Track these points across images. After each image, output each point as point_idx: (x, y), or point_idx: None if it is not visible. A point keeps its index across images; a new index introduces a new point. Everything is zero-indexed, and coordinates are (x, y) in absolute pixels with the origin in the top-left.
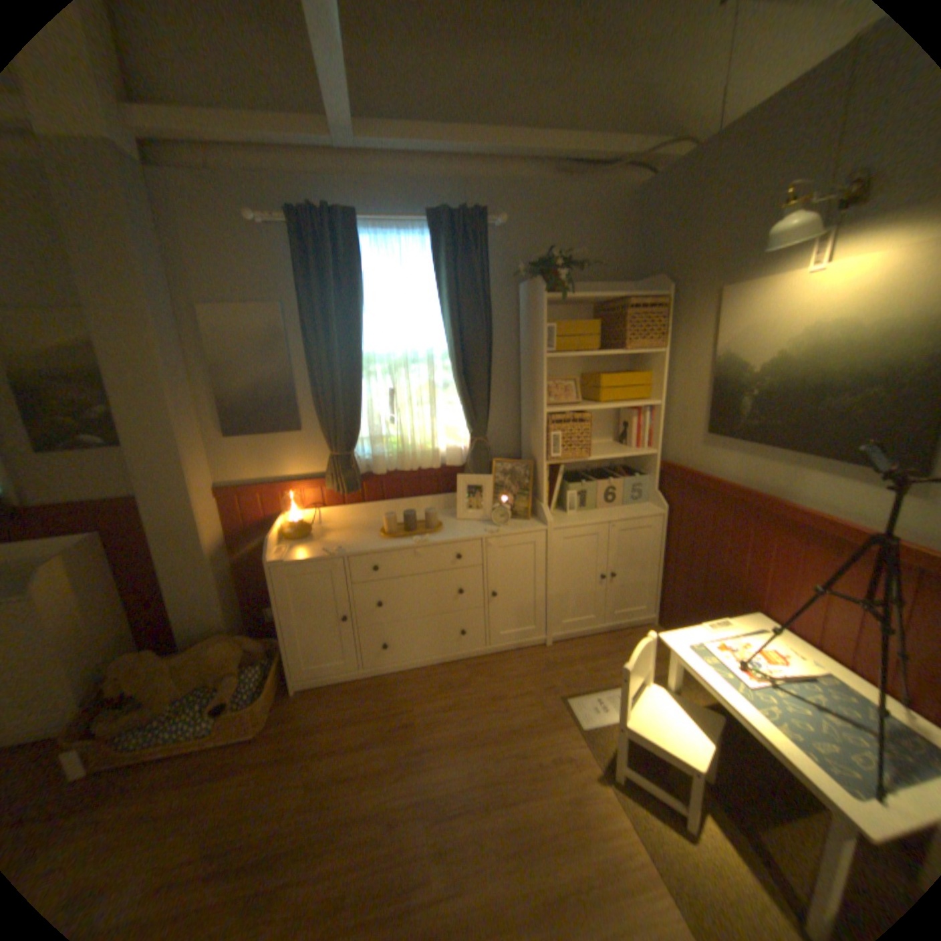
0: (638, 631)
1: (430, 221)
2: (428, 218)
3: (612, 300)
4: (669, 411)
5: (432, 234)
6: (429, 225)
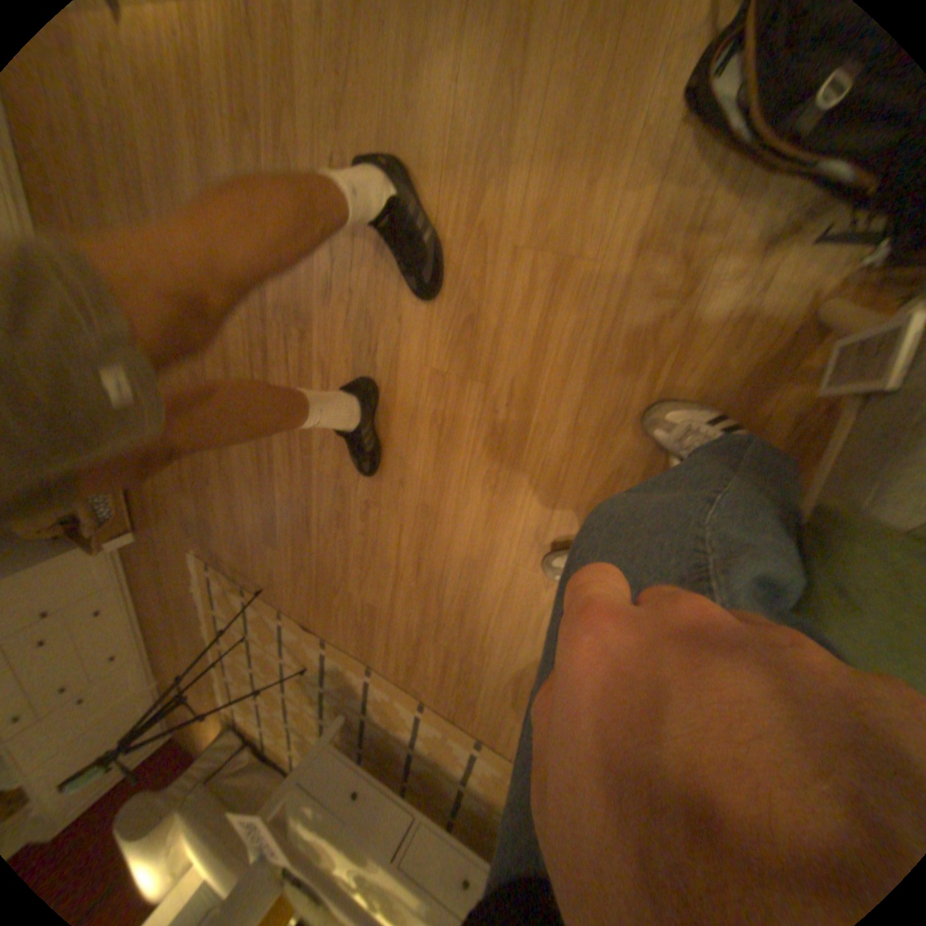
0: None
1: None
2: None
3: None
4: None
5: None
6: None
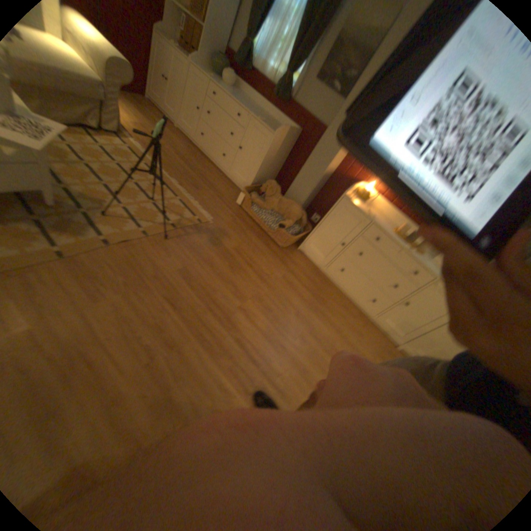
0: None
1: None
2: None
3: None
4: None
5: None
6: None
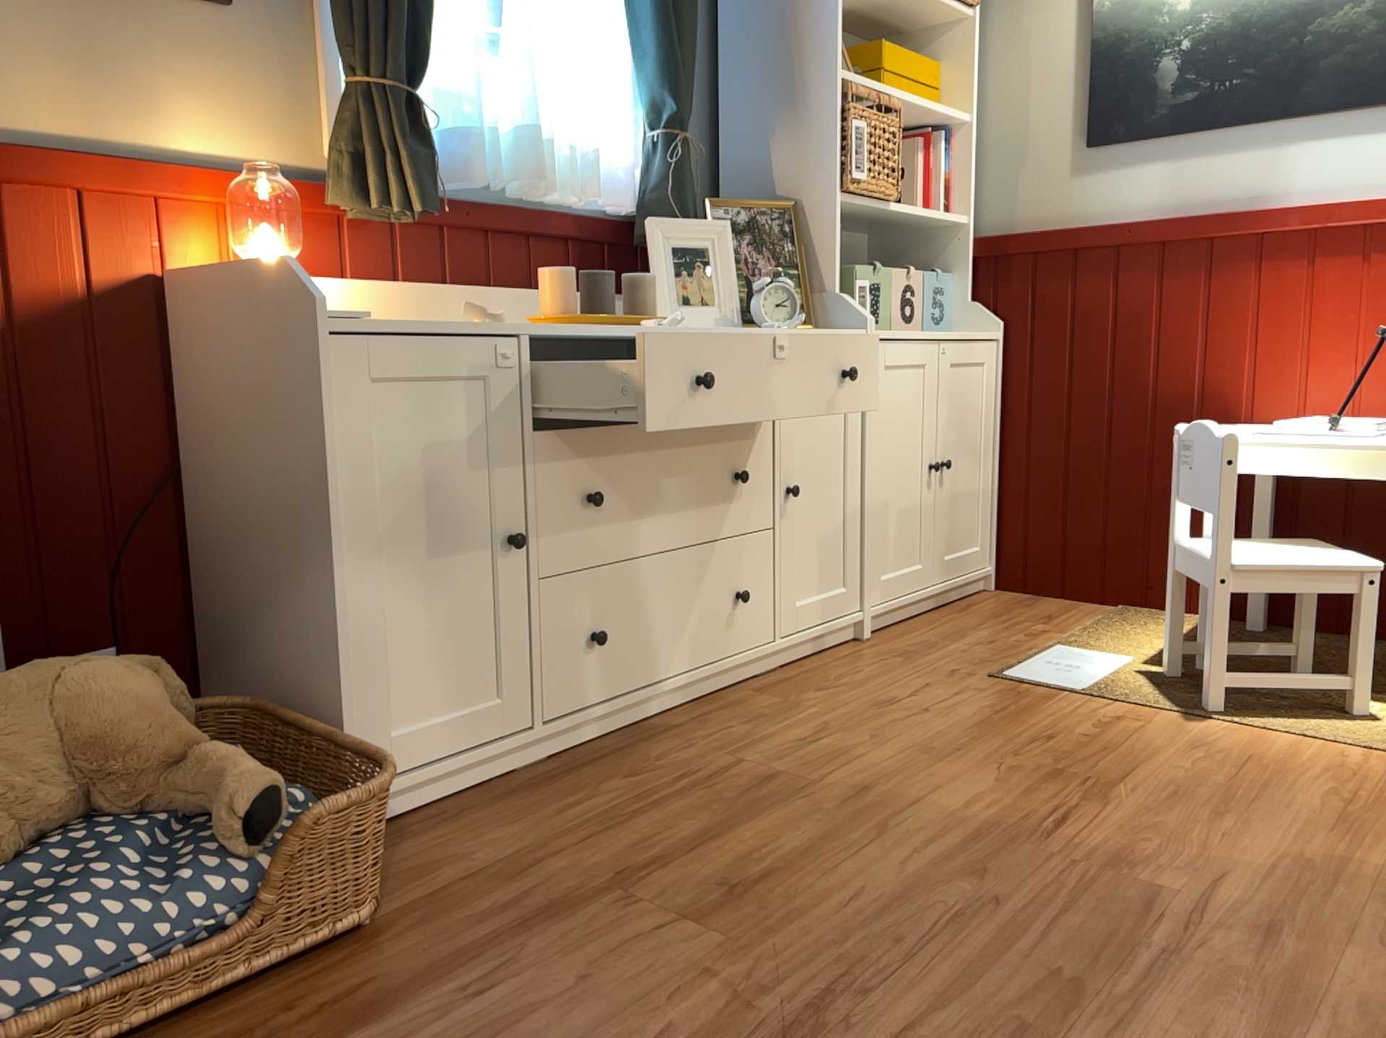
0: (977, 599)
1: None
2: None
3: None
4: (980, 141)
5: None
6: None
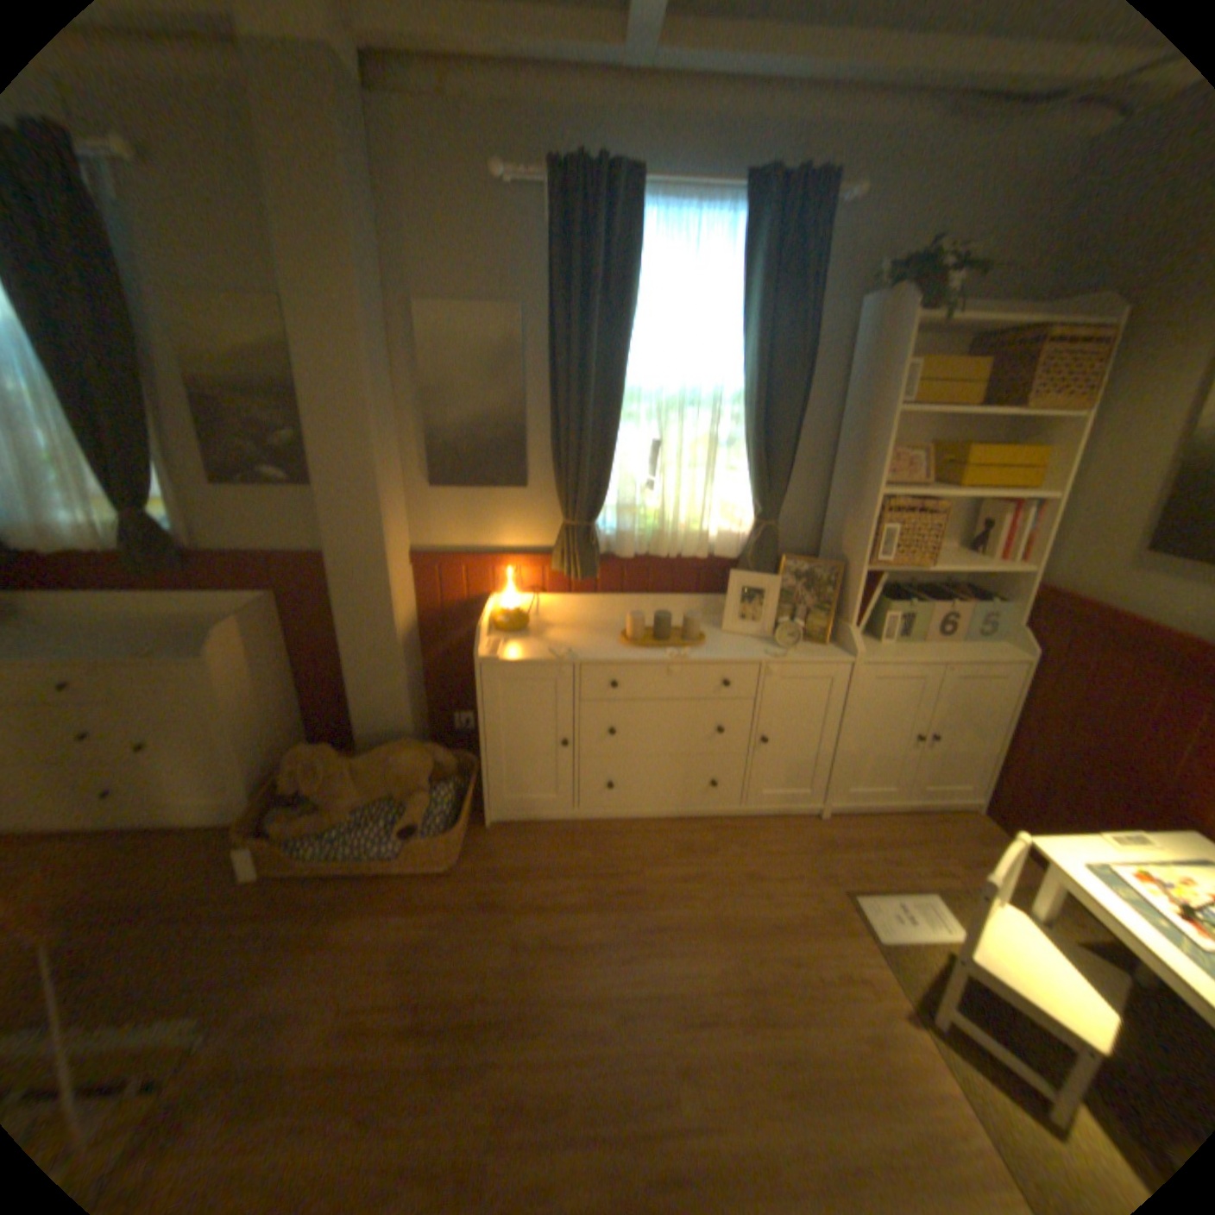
0: (955, 820)
1: (748, 190)
2: (745, 184)
3: (1012, 330)
4: (1071, 511)
5: (747, 210)
6: (746, 196)
